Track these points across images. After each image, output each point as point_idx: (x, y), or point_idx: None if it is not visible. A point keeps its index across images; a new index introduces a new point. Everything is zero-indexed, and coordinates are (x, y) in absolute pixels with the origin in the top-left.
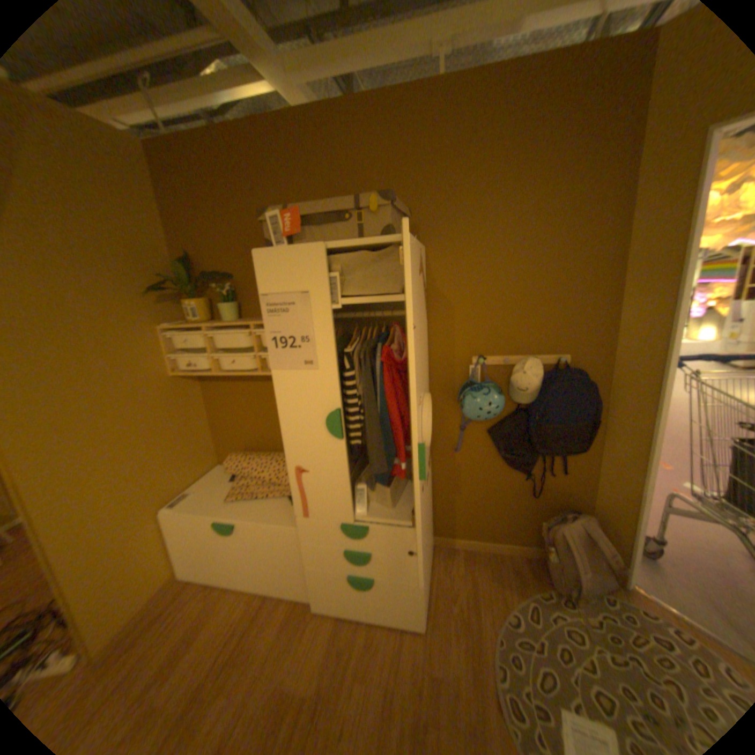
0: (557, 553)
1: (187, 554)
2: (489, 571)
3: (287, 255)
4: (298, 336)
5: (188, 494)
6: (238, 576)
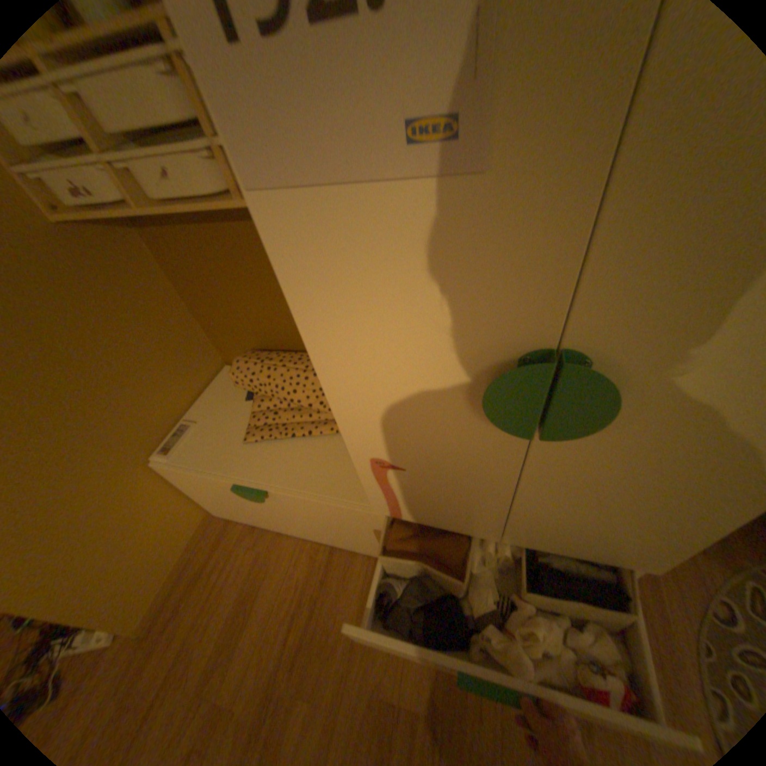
0: None
1: (214, 501)
2: None
3: None
4: None
5: (189, 423)
6: (290, 527)
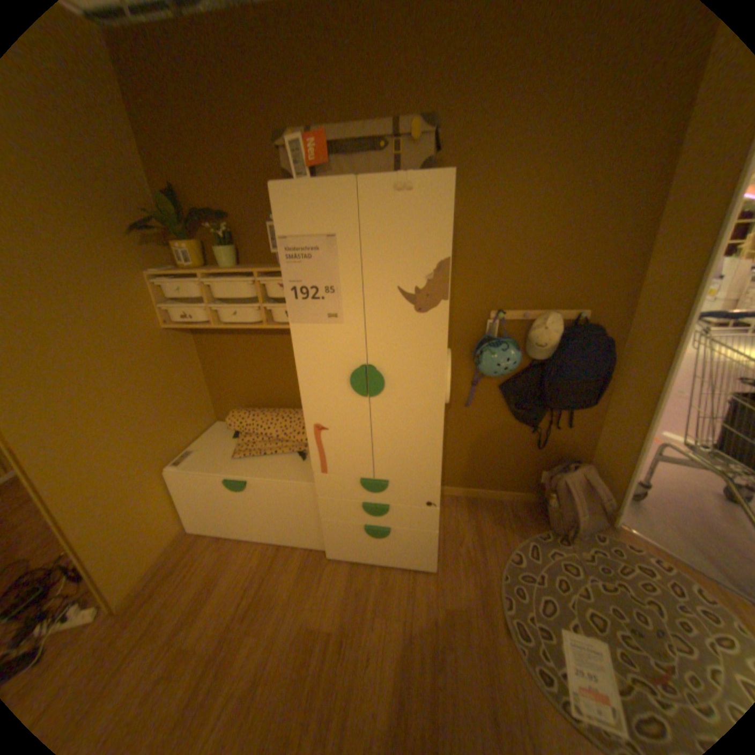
0: (558, 498)
1: (197, 509)
2: (490, 515)
3: (311, 190)
4: (322, 286)
5: (192, 451)
6: (251, 527)
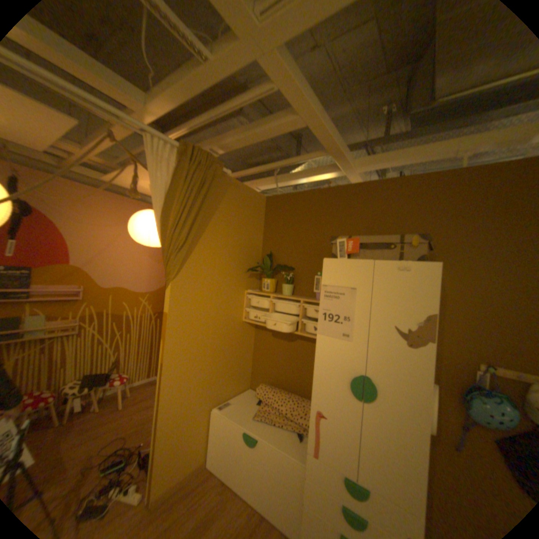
0: None
1: (220, 449)
2: None
3: (346, 264)
4: (342, 316)
5: (231, 403)
6: (248, 485)
